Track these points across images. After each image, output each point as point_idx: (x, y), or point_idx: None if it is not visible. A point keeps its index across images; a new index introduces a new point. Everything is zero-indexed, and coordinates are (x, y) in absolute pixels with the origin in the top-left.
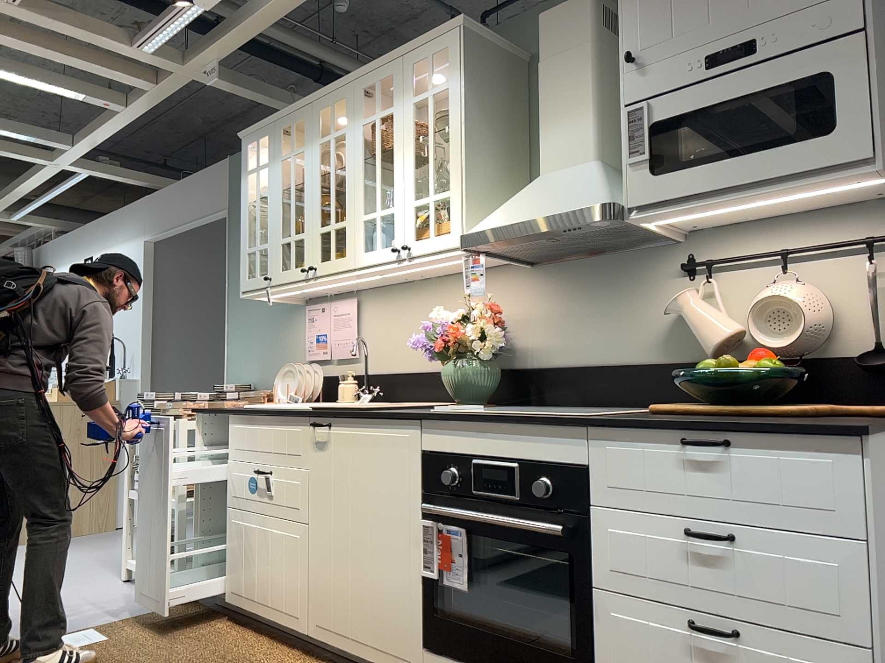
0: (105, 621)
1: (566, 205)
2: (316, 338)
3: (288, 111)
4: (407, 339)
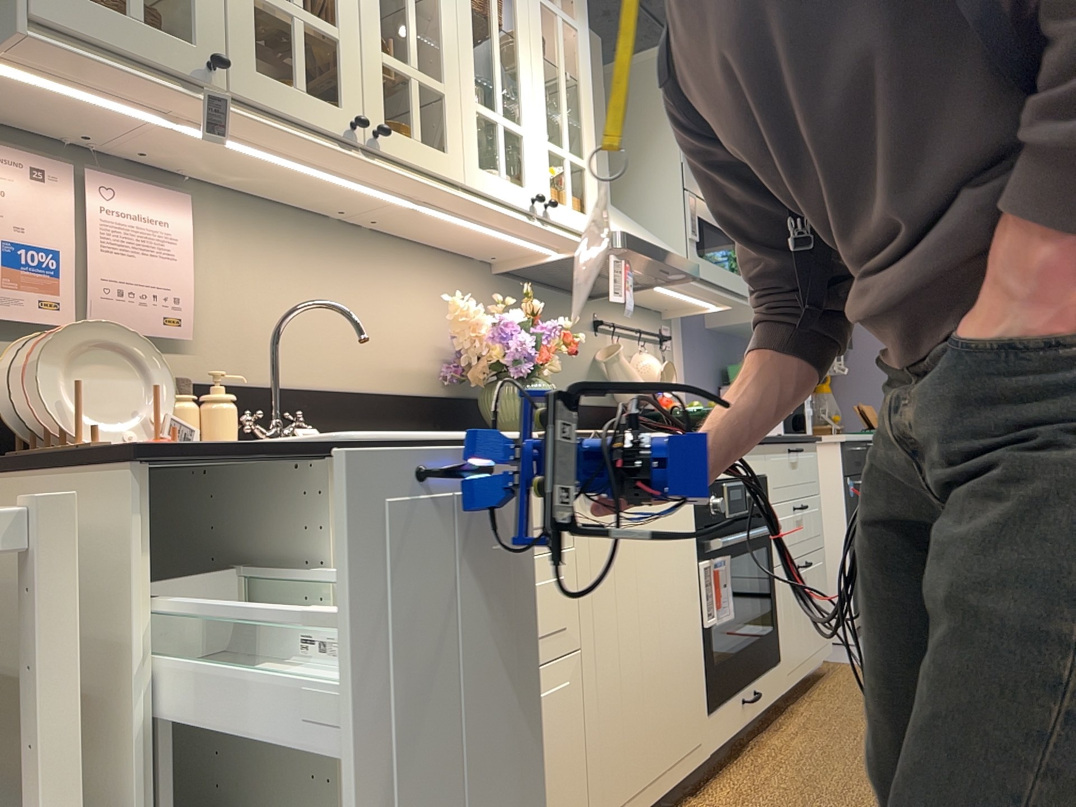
0: None
1: (672, 250)
2: (10, 253)
3: None
4: (319, 326)
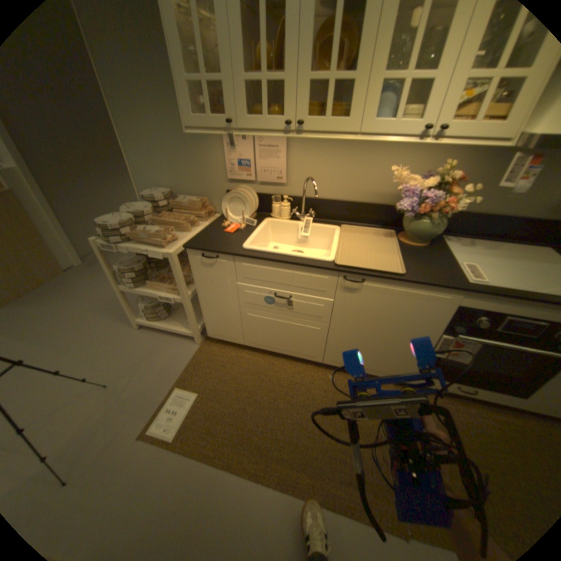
0: (173, 377)
1: None
2: (239, 163)
3: None
4: (337, 176)
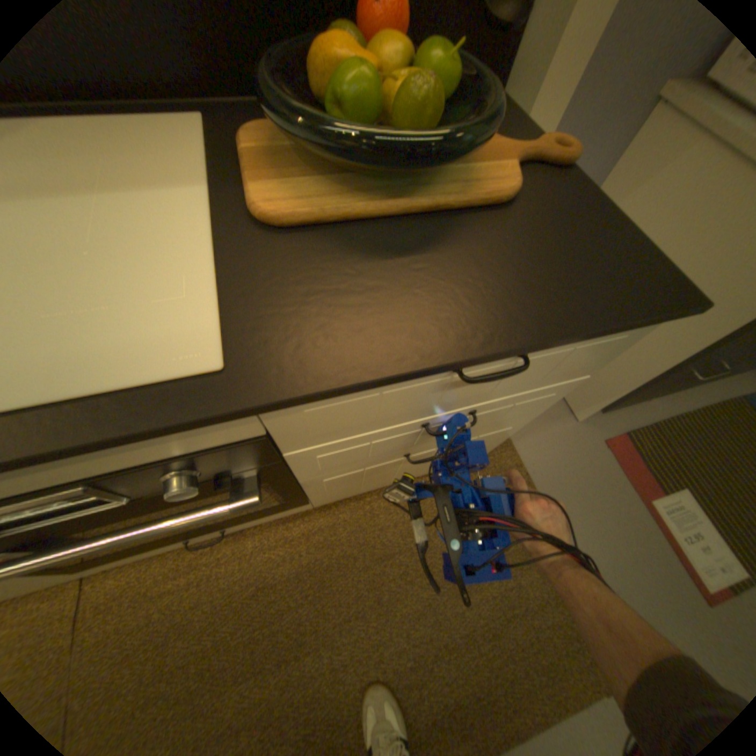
0: None
1: None
2: None
3: None
4: None
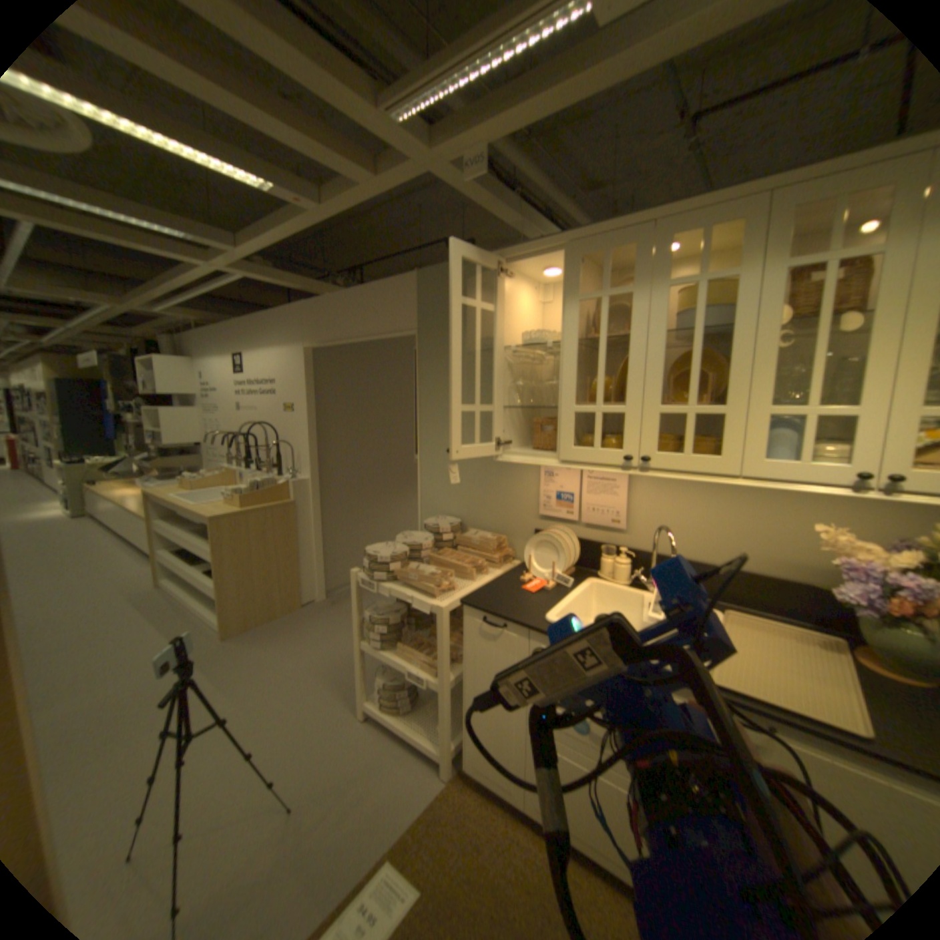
0: (391, 837)
1: None
2: (559, 497)
3: (597, 230)
4: (715, 529)
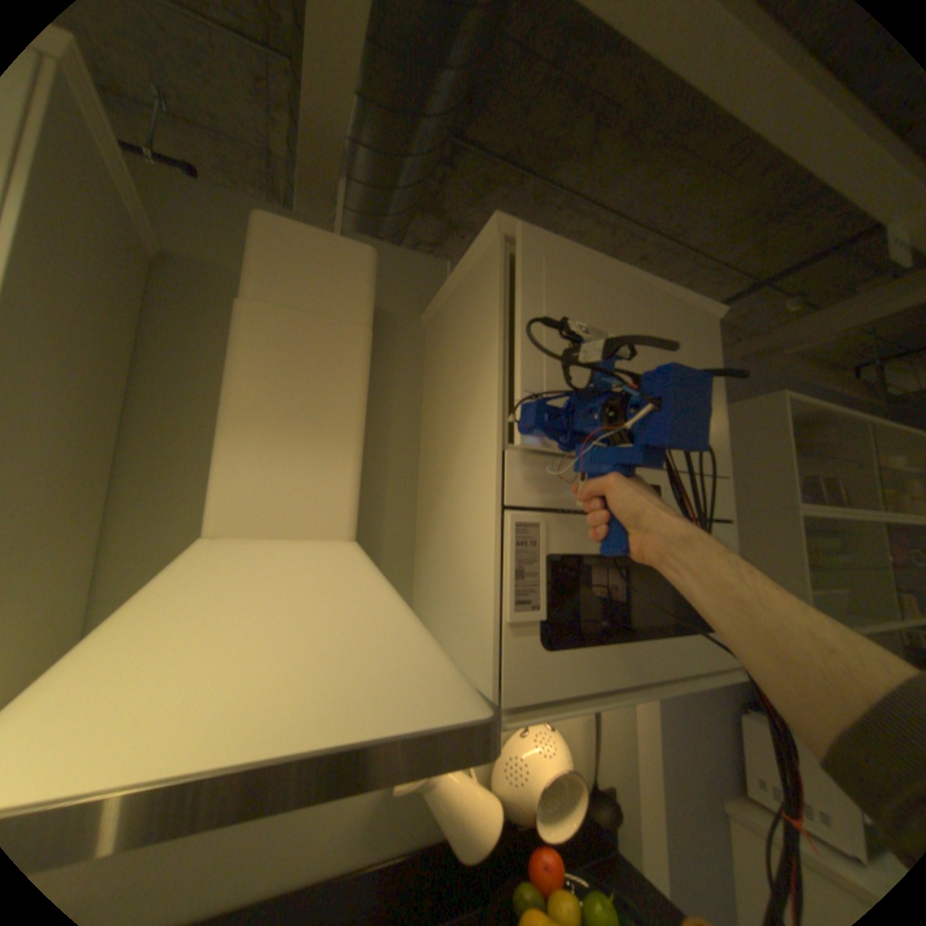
0: None
1: (378, 697)
2: None
3: None
4: None
